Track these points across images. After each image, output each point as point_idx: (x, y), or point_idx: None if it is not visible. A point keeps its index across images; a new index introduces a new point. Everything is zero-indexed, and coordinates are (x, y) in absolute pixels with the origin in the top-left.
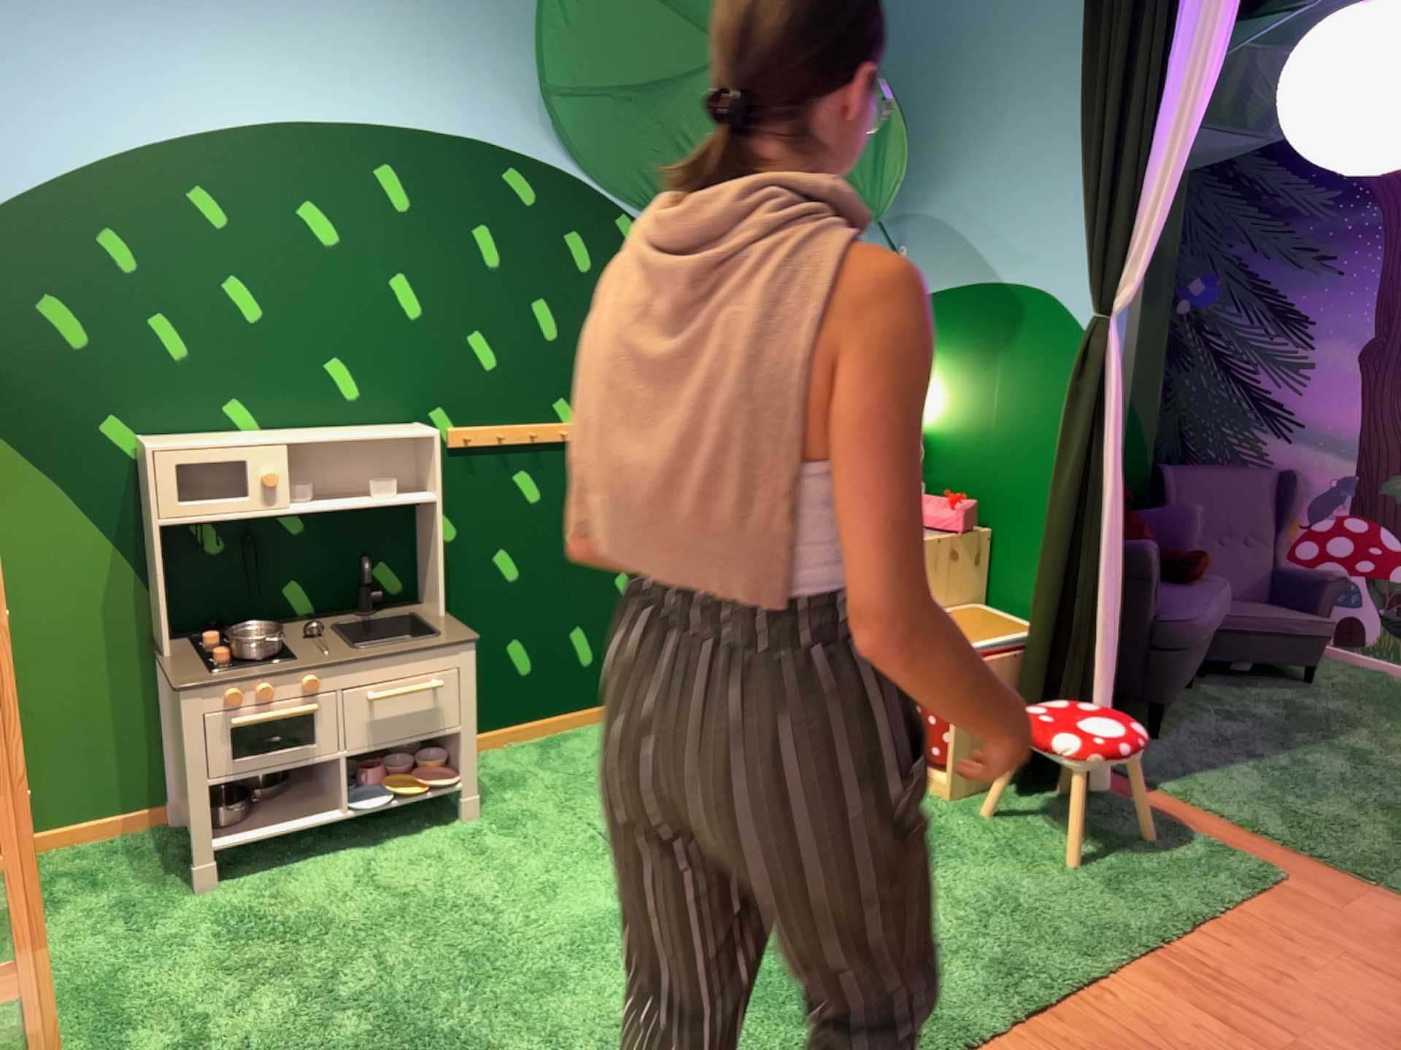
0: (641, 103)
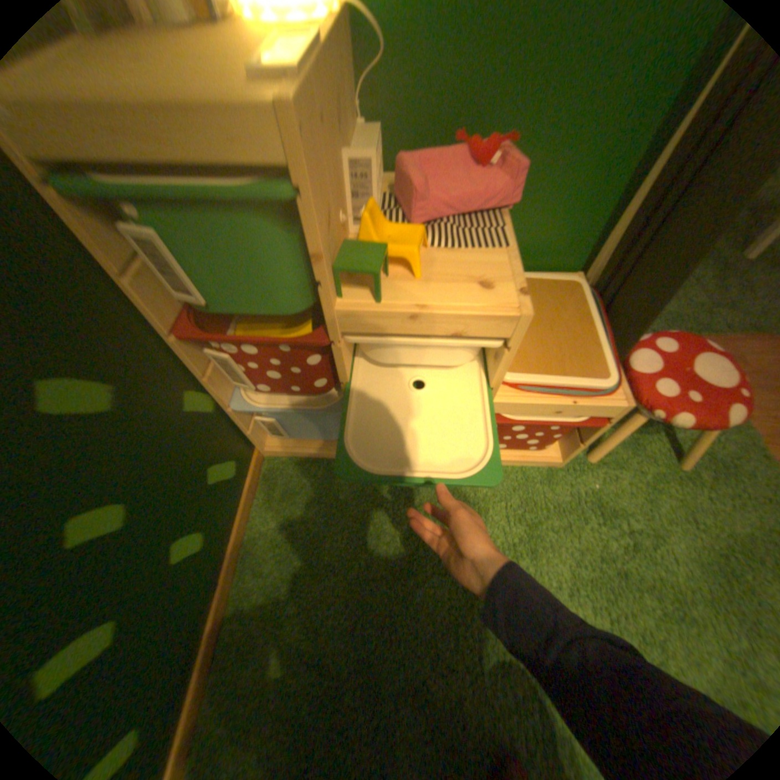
0: None
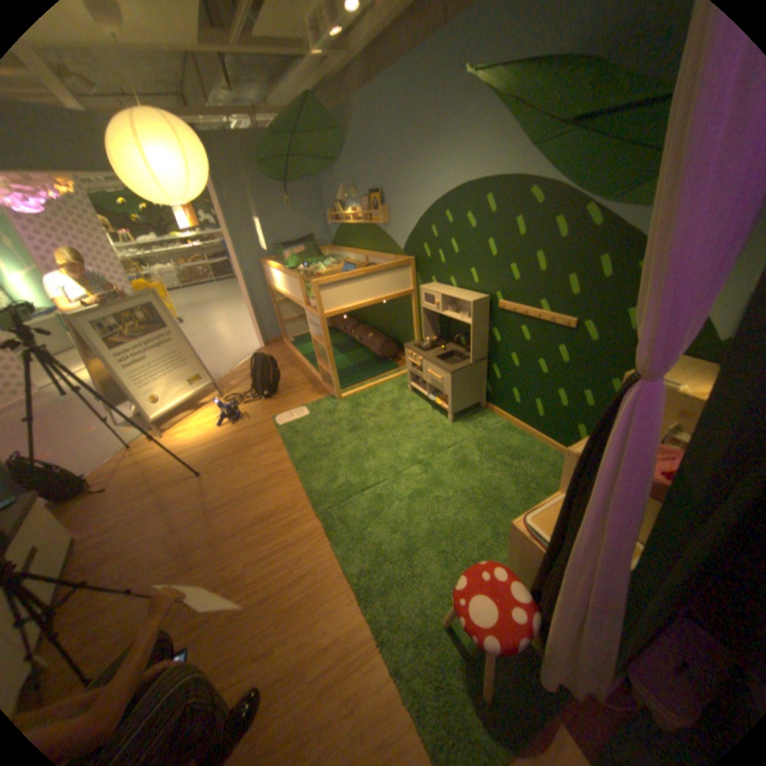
0: (585, 131)
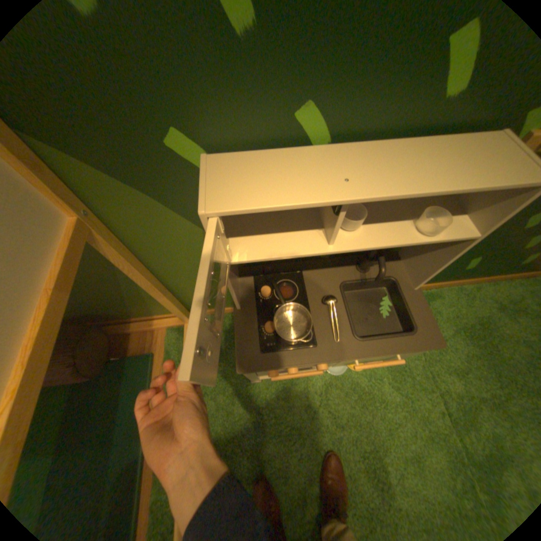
0: None
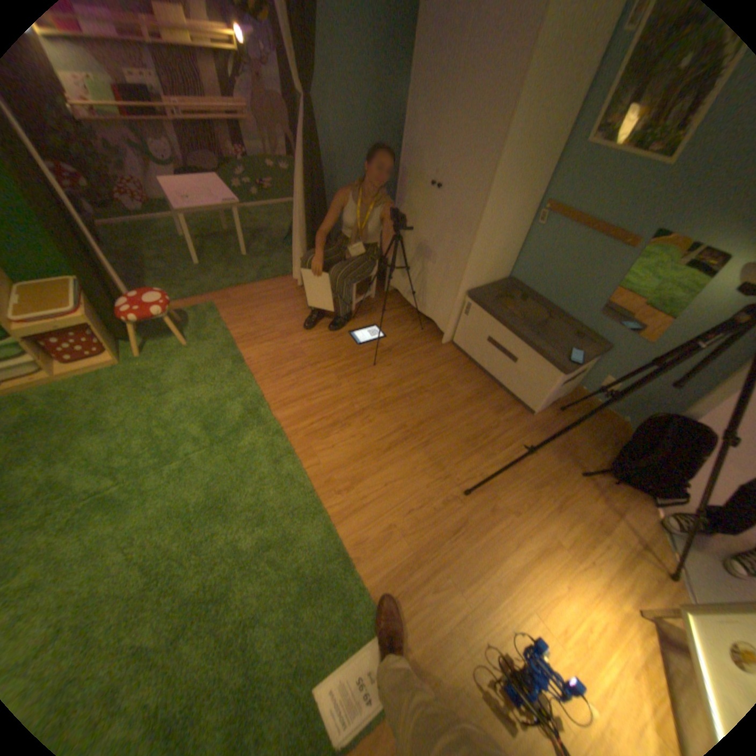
0: None
